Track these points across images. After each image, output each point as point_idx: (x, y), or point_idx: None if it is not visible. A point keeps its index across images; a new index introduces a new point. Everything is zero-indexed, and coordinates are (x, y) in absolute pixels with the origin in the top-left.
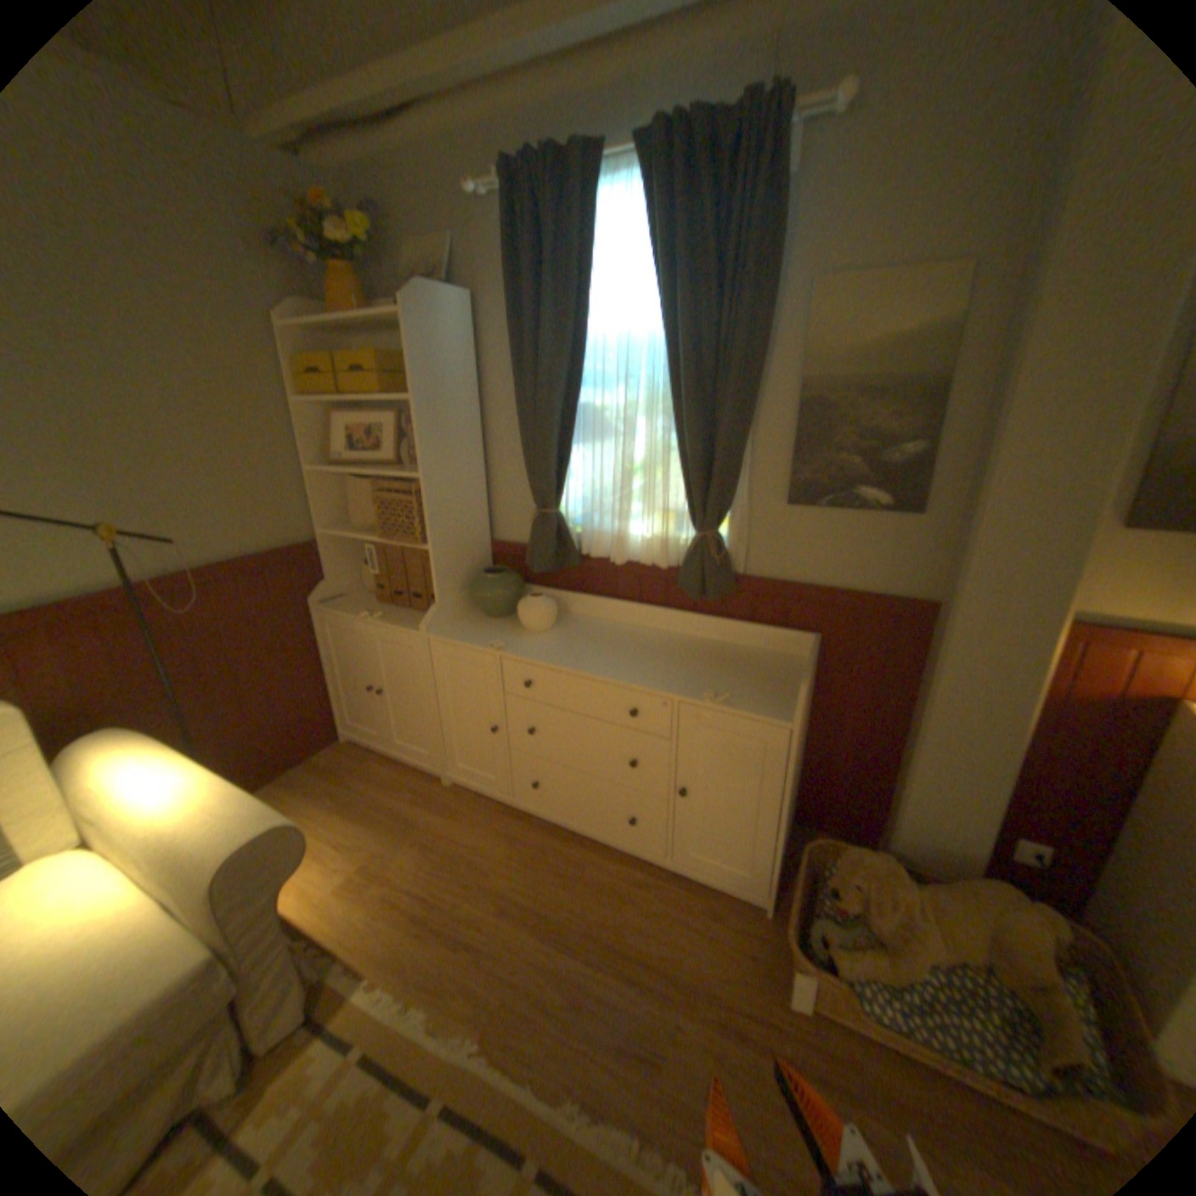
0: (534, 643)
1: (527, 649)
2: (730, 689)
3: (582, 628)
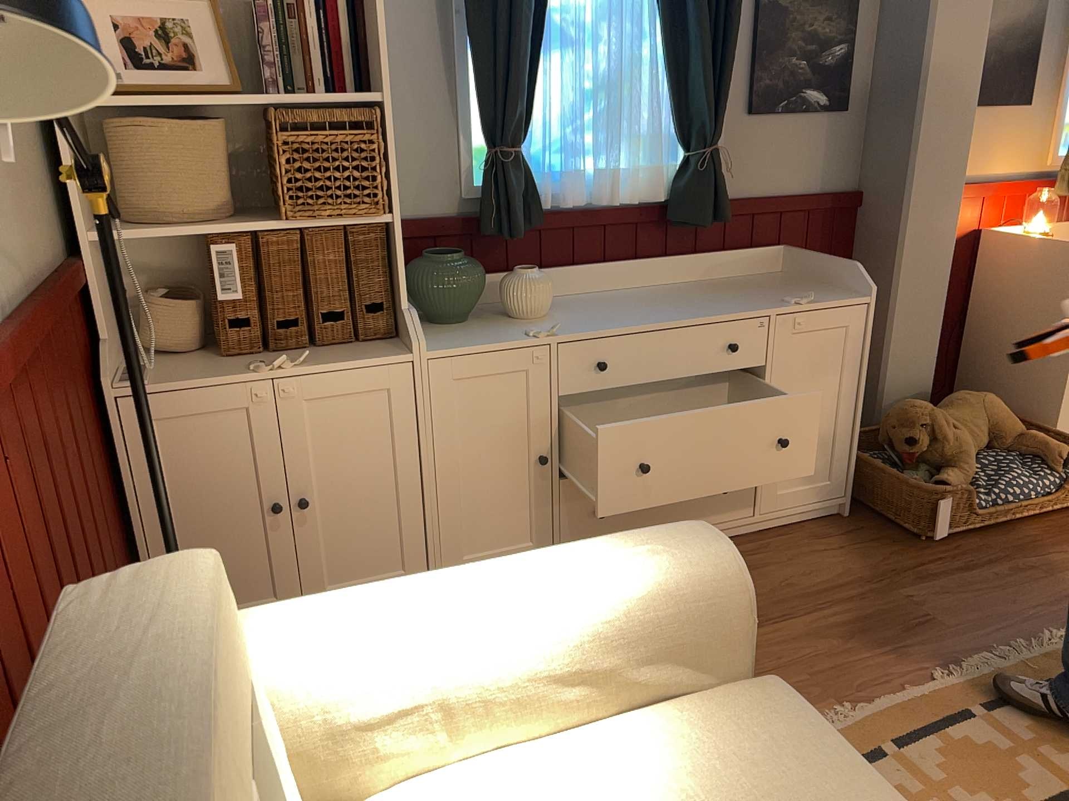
0: (569, 324)
1: (576, 328)
2: (798, 296)
3: (571, 305)
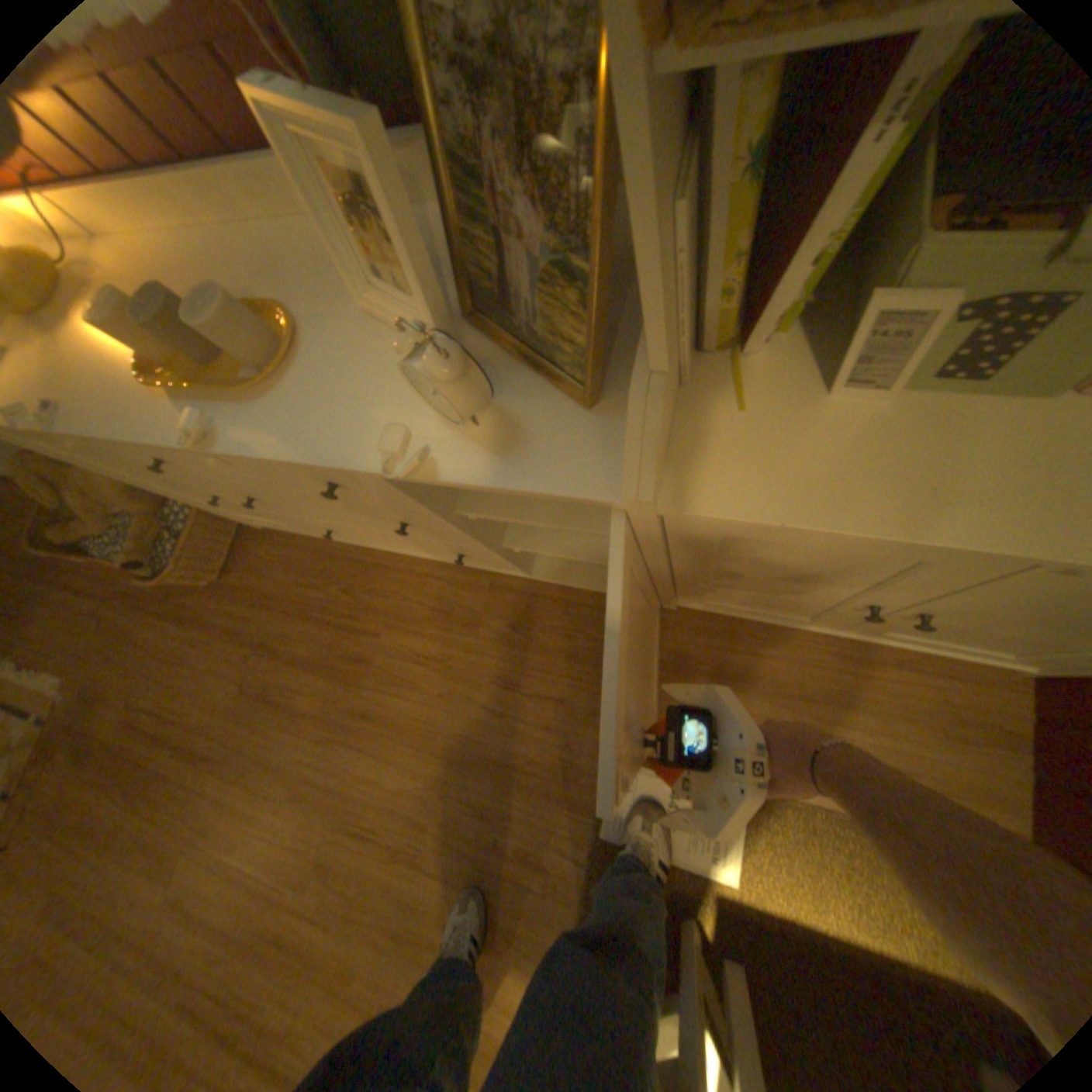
0: None
1: None
2: None
3: None
